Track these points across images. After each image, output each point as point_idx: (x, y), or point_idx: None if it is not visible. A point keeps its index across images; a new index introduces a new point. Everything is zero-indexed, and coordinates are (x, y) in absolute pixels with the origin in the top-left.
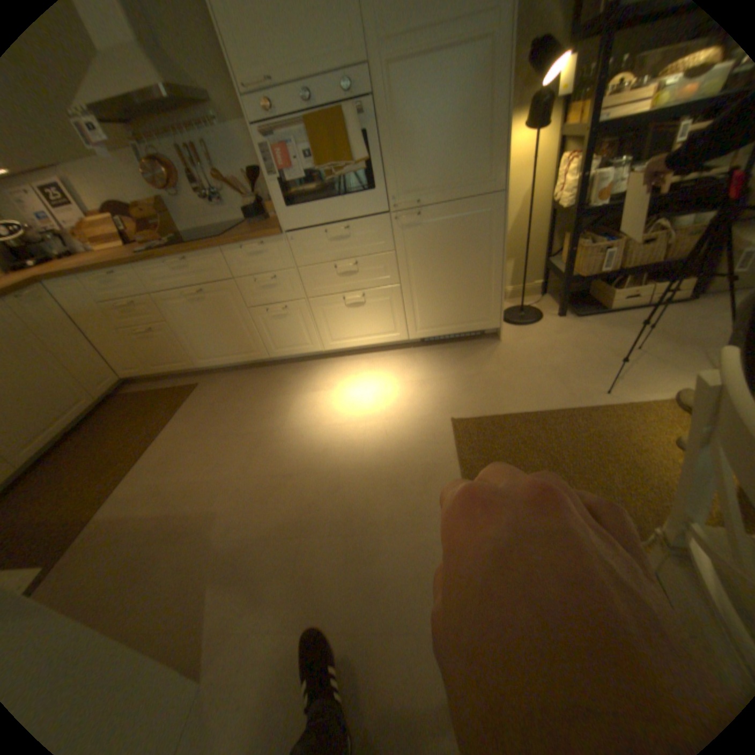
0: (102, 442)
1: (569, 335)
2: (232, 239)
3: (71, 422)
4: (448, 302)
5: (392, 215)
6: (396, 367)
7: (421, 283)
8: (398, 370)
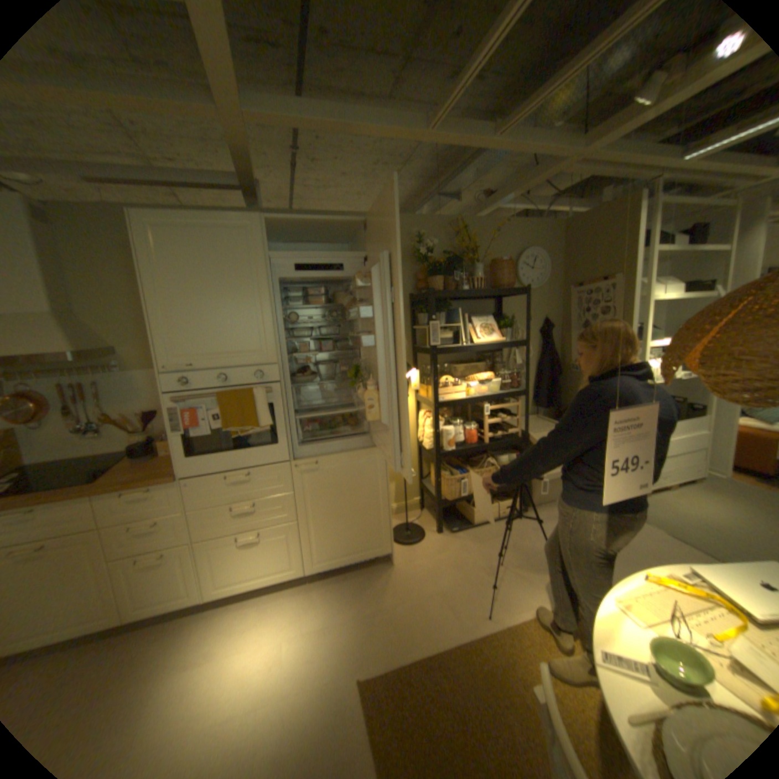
0: None
1: (447, 556)
2: (111, 490)
3: None
4: (343, 535)
5: (292, 464)
6: (290, 615)
7: (317, 520)
8: (293, 619)
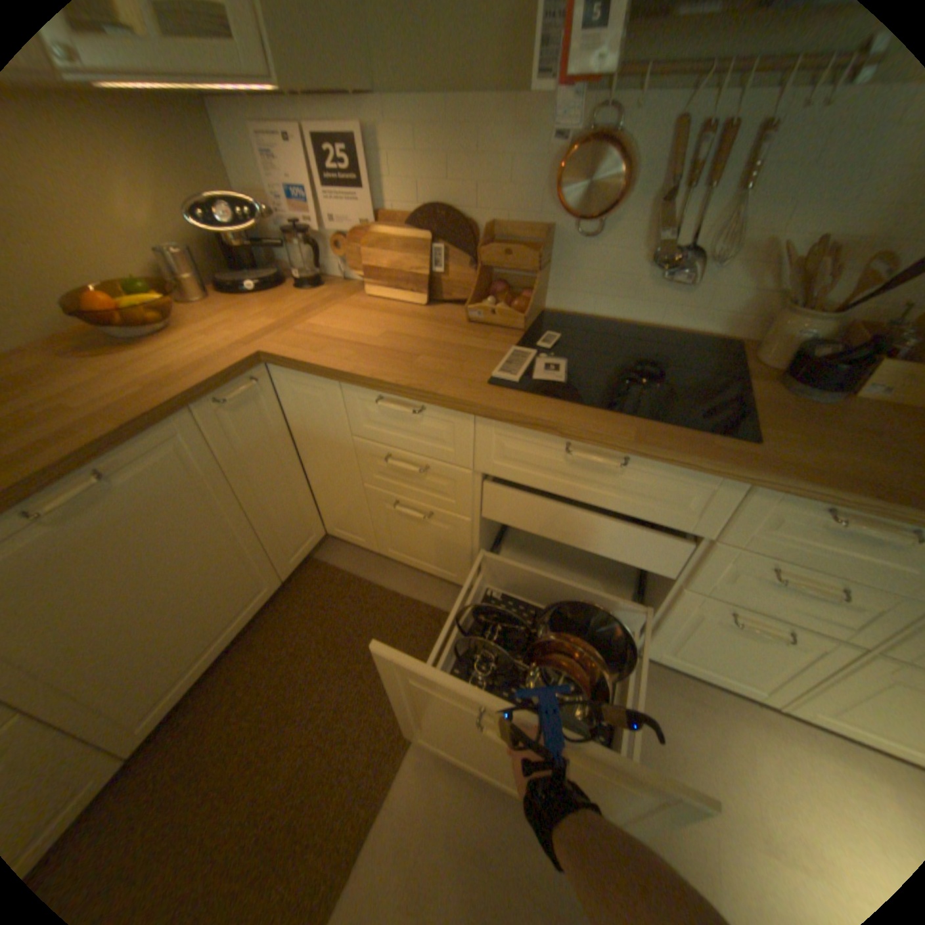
0: (279, 722)
1: None
2: (839, 495)
3: (235, 635)
4: None
5: None
6: None
7: None
8: None
